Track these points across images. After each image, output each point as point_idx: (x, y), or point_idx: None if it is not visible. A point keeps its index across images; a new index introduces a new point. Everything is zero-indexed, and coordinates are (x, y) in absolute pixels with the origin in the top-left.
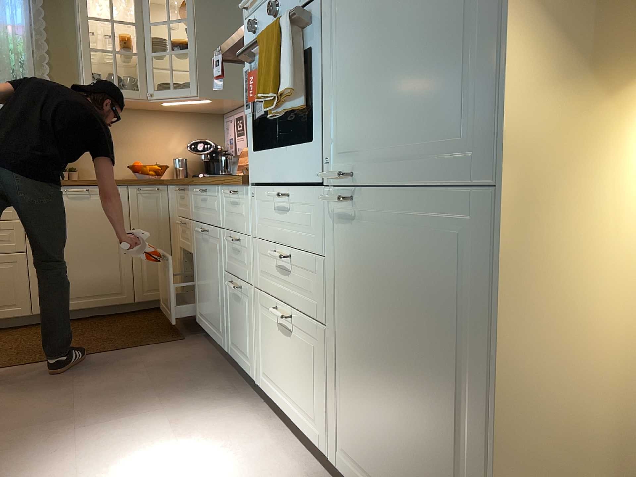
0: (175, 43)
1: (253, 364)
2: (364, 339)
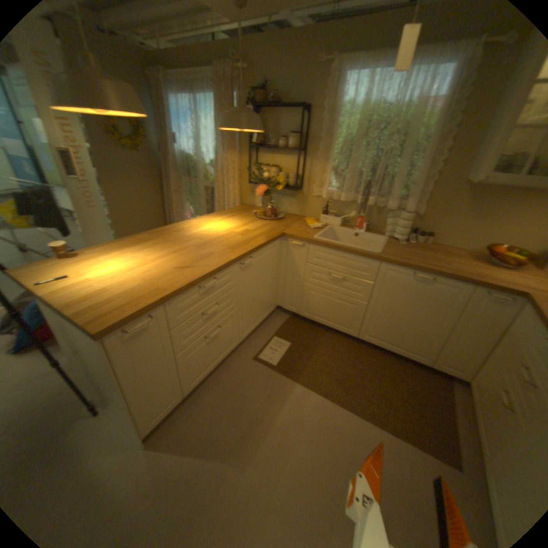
0: None
1: None
2: None
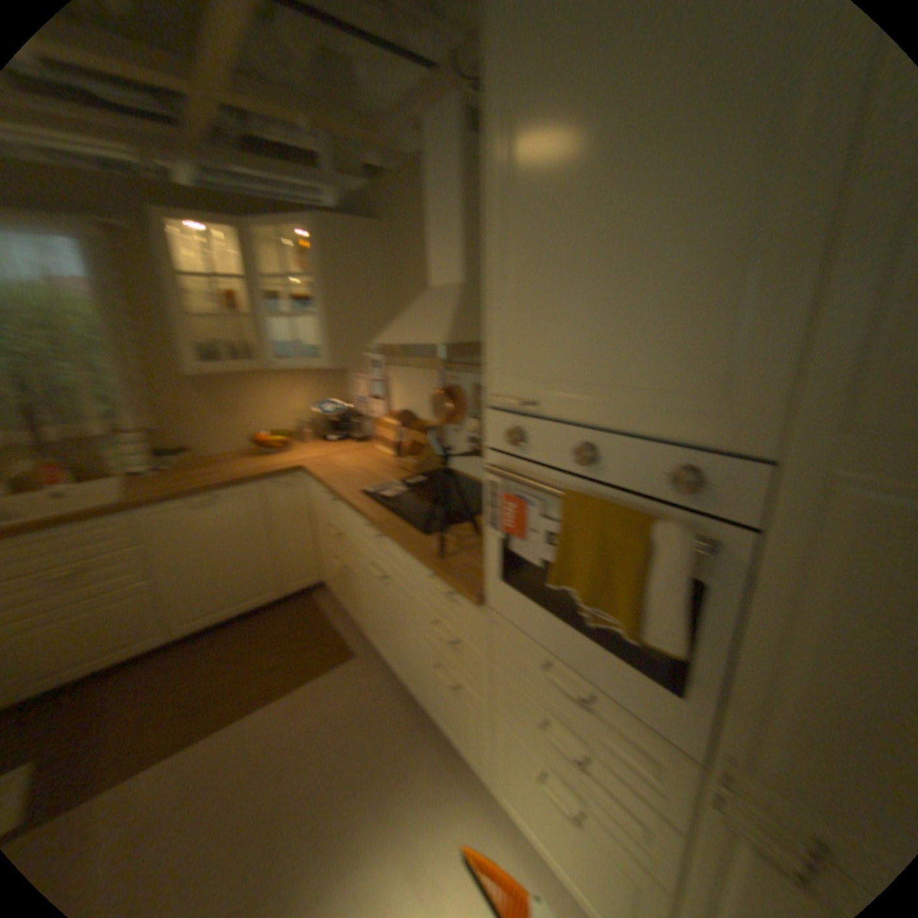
0: (285, 293)
1: (476, 766)
2: None
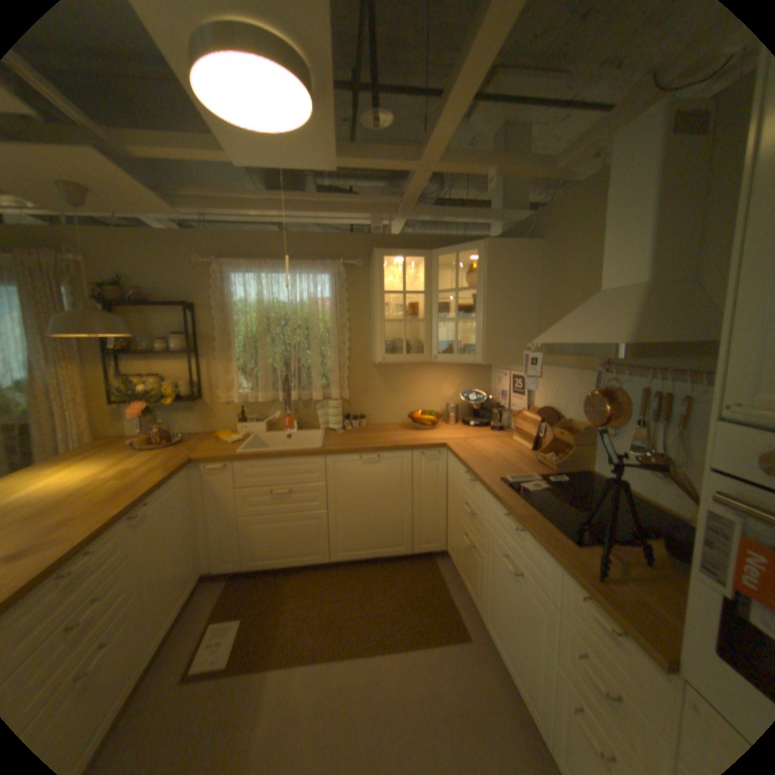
0: (458, 304)
1: None
2: None
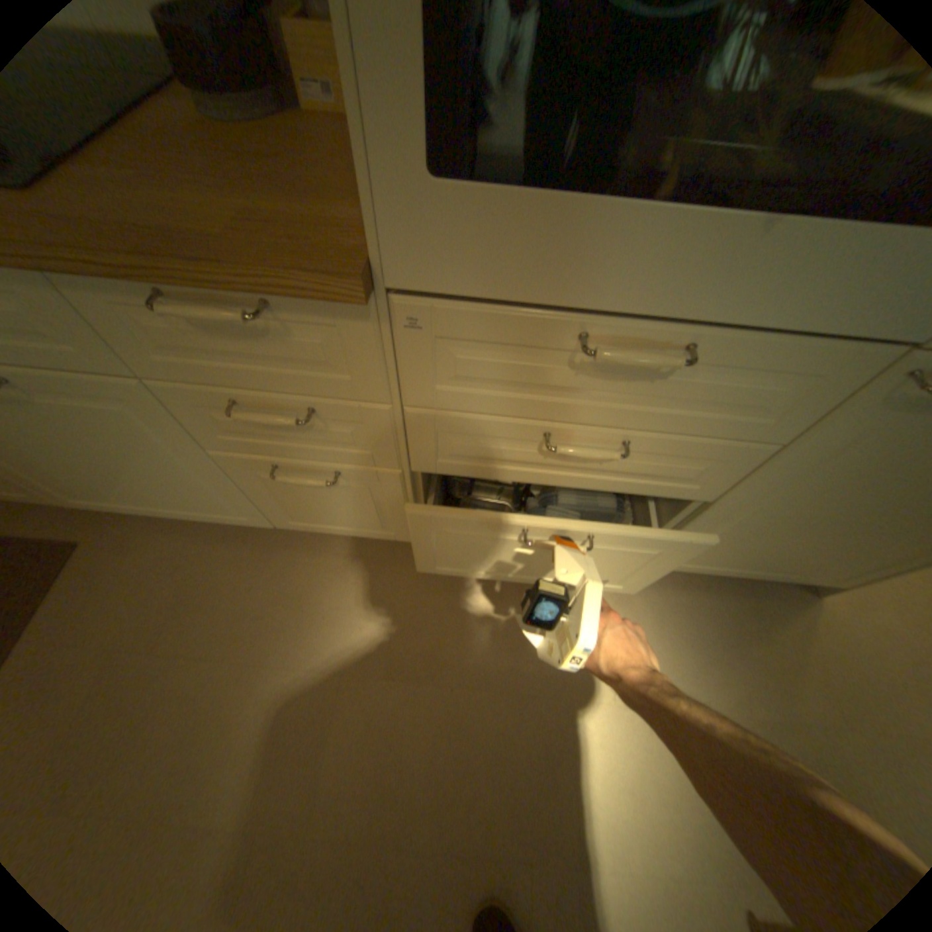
0: None
1: (400, 531)
2: (817, 508)
